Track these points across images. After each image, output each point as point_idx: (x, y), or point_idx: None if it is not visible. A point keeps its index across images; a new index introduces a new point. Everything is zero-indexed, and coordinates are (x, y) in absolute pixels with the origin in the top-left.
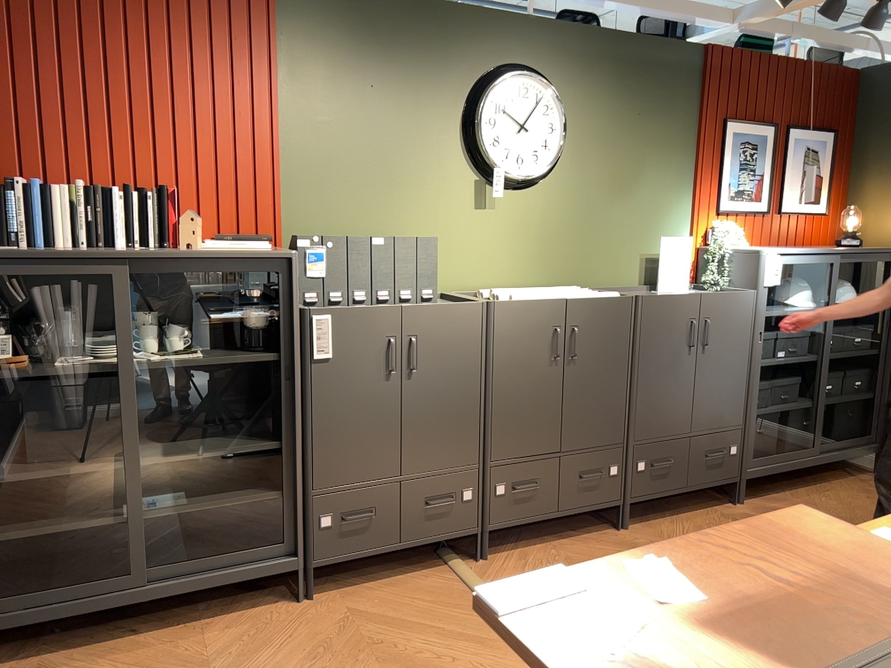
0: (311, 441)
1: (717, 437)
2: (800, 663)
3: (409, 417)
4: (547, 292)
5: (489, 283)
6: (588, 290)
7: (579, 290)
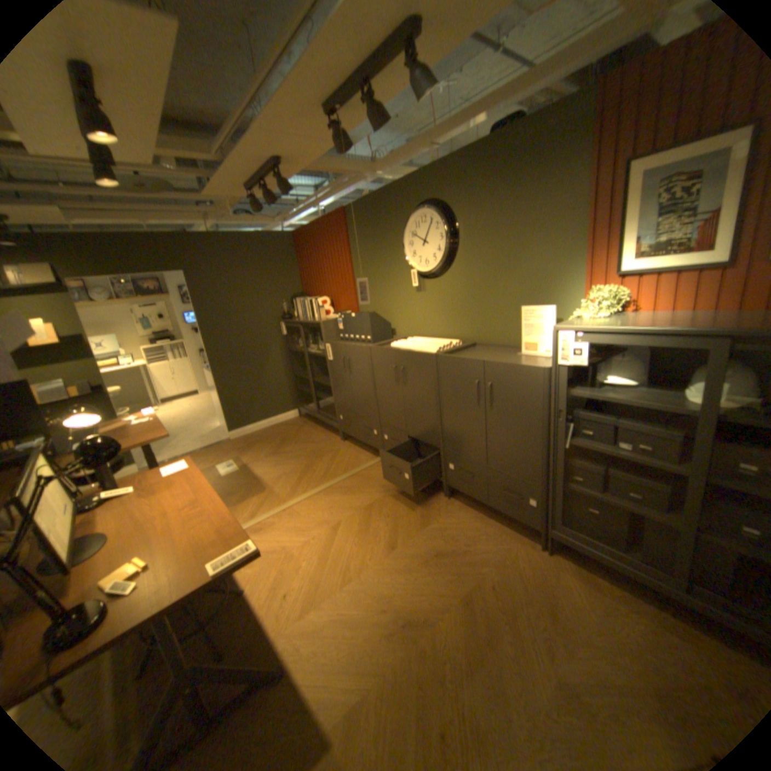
0: (334, 387)
1: (512, 482)
2: (108, 433)
3: (354, 389)
4: (413, 344)
5: (427, 334)
6: (440, 345)
7: (436, 345)
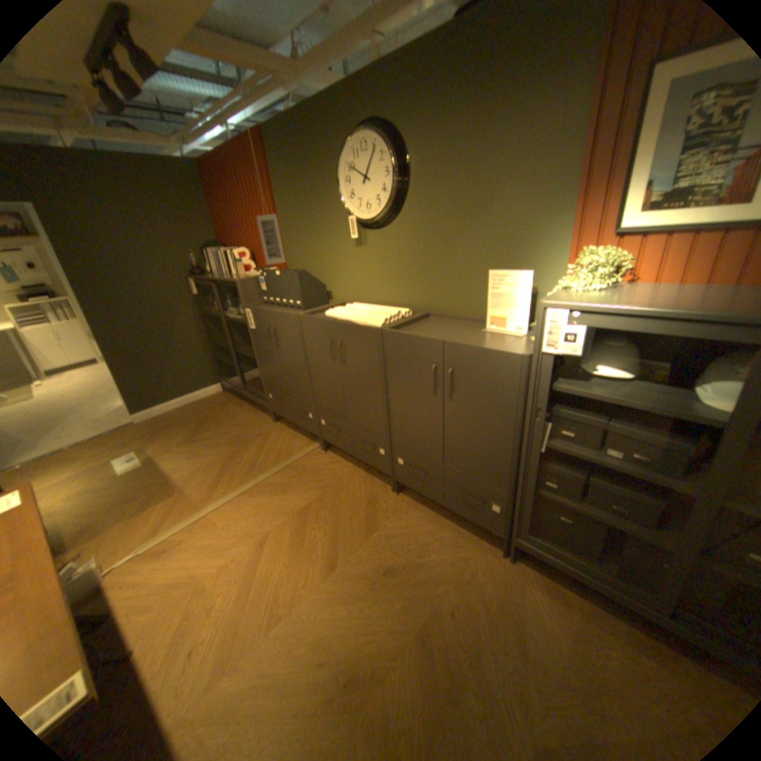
0: (260, 362)
1: (472, 484)
2: None
3: (283, 366)
4: (352, 314)
5: (369, 299)
6: (386, 316)
7: (382, 315)
